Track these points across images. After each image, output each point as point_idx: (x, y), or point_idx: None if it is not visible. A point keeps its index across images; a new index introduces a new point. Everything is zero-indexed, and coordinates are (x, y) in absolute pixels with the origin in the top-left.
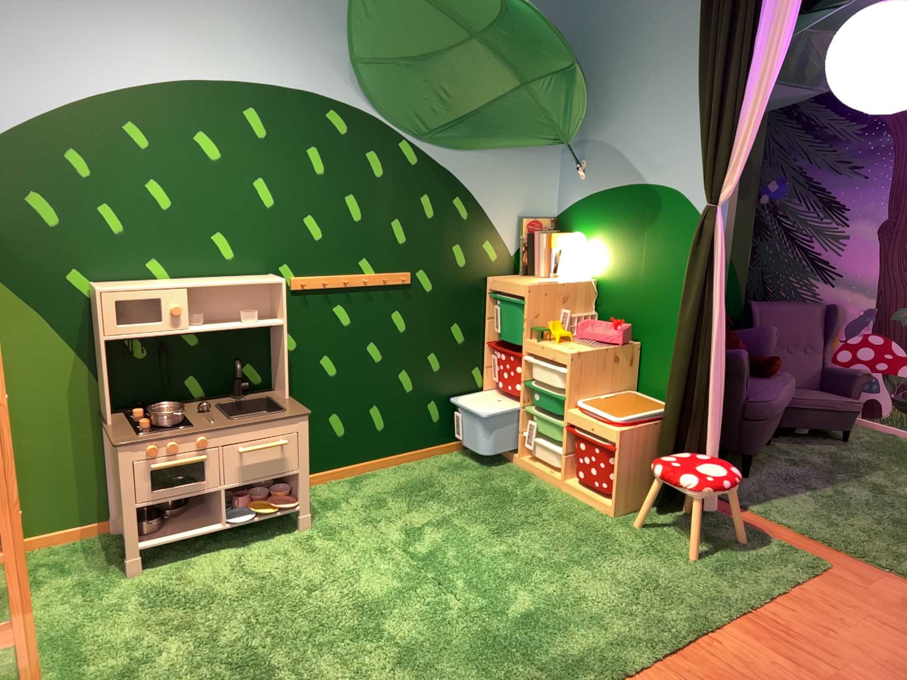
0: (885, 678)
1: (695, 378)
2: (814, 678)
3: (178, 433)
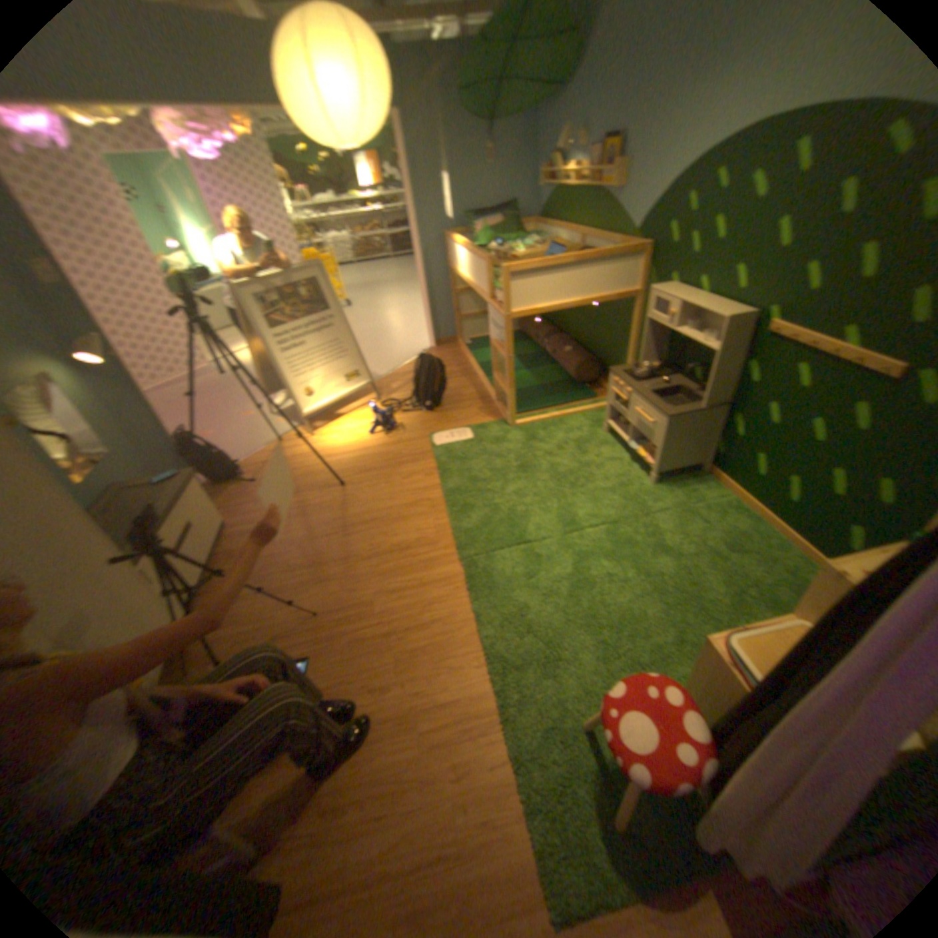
0: (393, 769)
1: (766, 713)
2: (419, 710)
3: (625, 381)
